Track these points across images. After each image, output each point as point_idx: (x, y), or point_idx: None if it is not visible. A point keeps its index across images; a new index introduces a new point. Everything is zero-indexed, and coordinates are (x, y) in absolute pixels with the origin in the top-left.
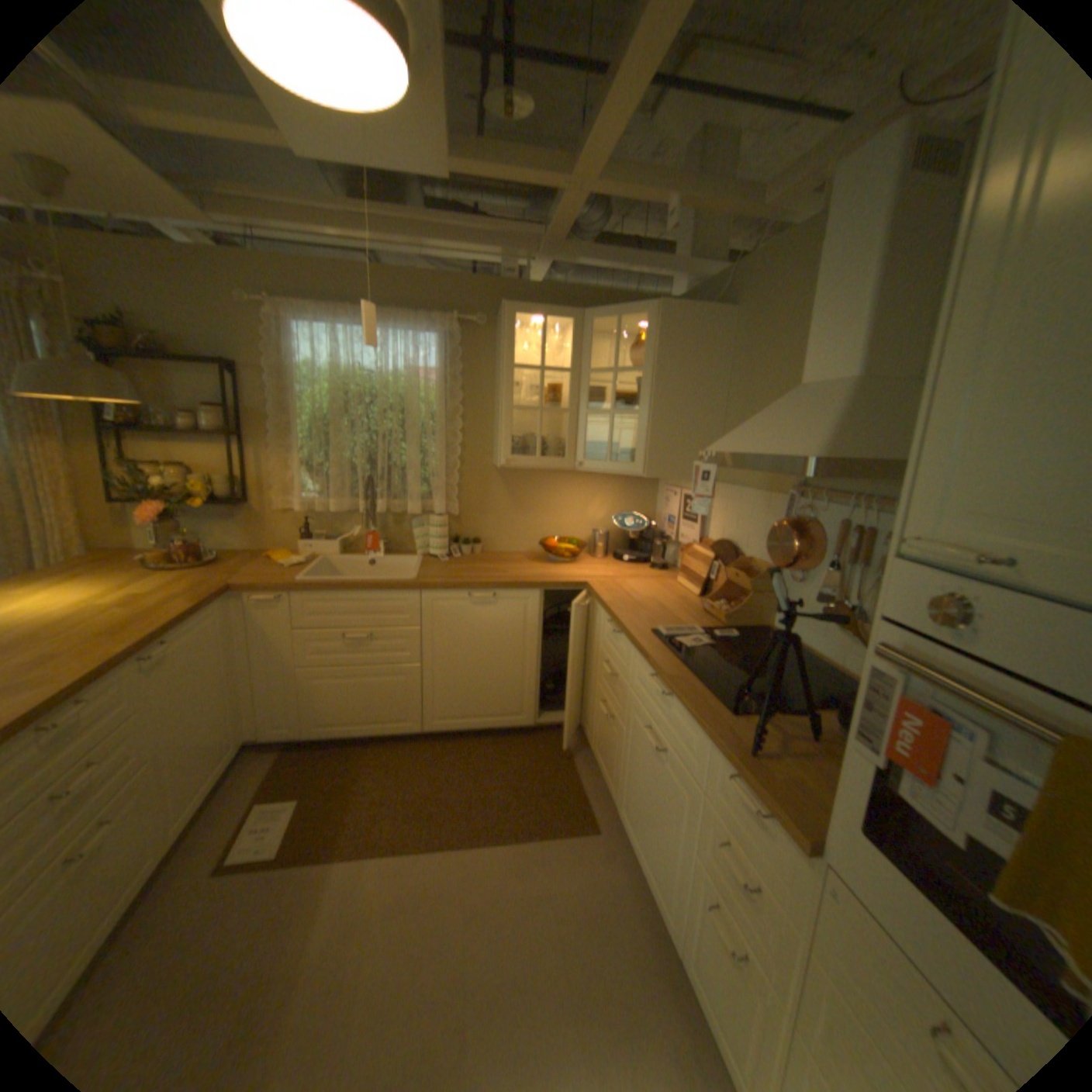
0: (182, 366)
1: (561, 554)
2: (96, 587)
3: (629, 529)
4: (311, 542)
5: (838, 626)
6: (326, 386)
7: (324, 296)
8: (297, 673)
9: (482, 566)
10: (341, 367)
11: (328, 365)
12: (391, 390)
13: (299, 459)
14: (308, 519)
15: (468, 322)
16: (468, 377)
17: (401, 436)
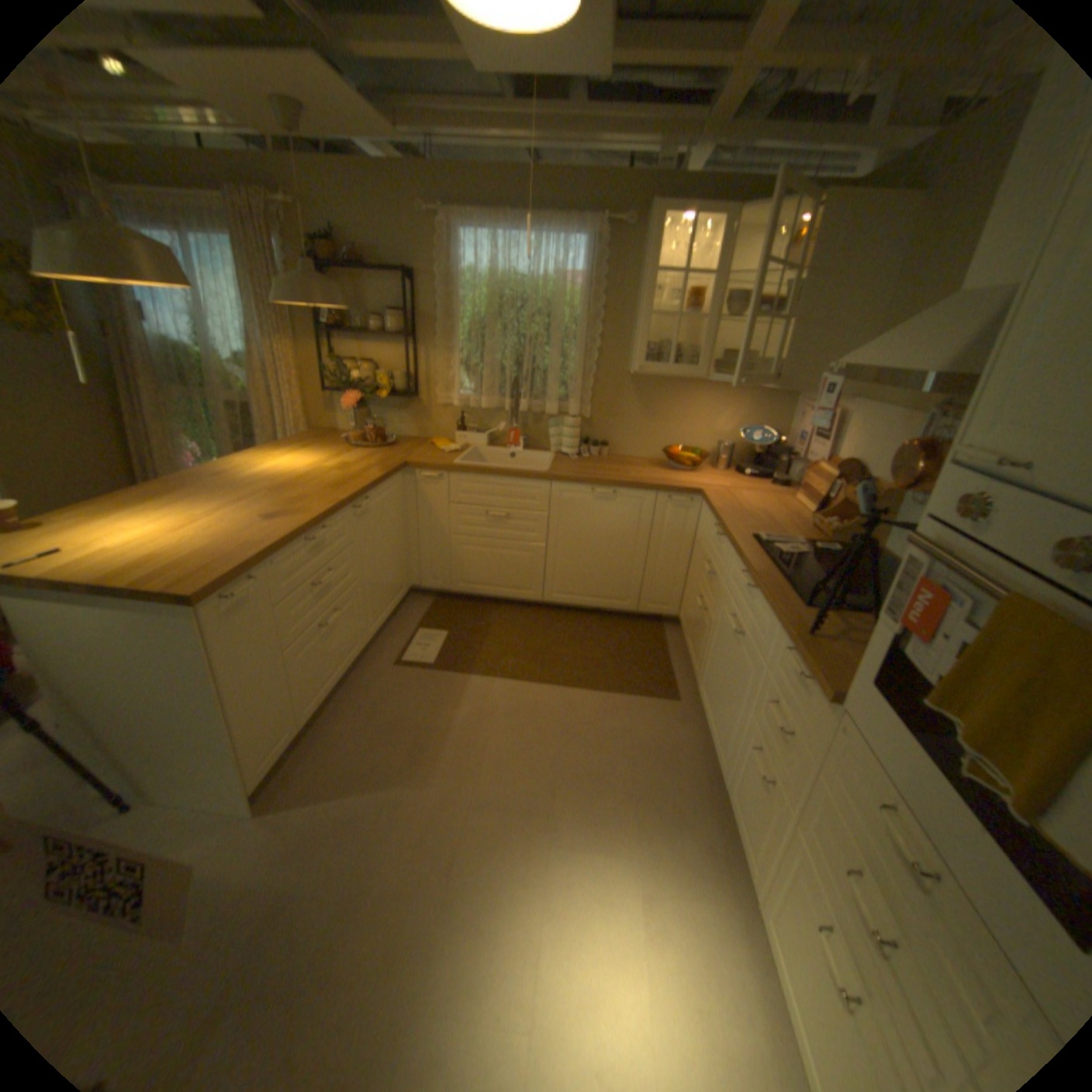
0: (373, 273)
1: (683, 462)
2: (320, 454)
3: (756, 443)
4: (465, 434)
5: None
6: (484, 290)
7: (488, 200)
8: (451, 538)
9: (607, 466)
10: (499, 271)
11: (488, 270)
12: (540, 294)
13: (459, 358)
14: (463, 413)
15: (619, 221)
16: (612, 280)
17: (546, 339)
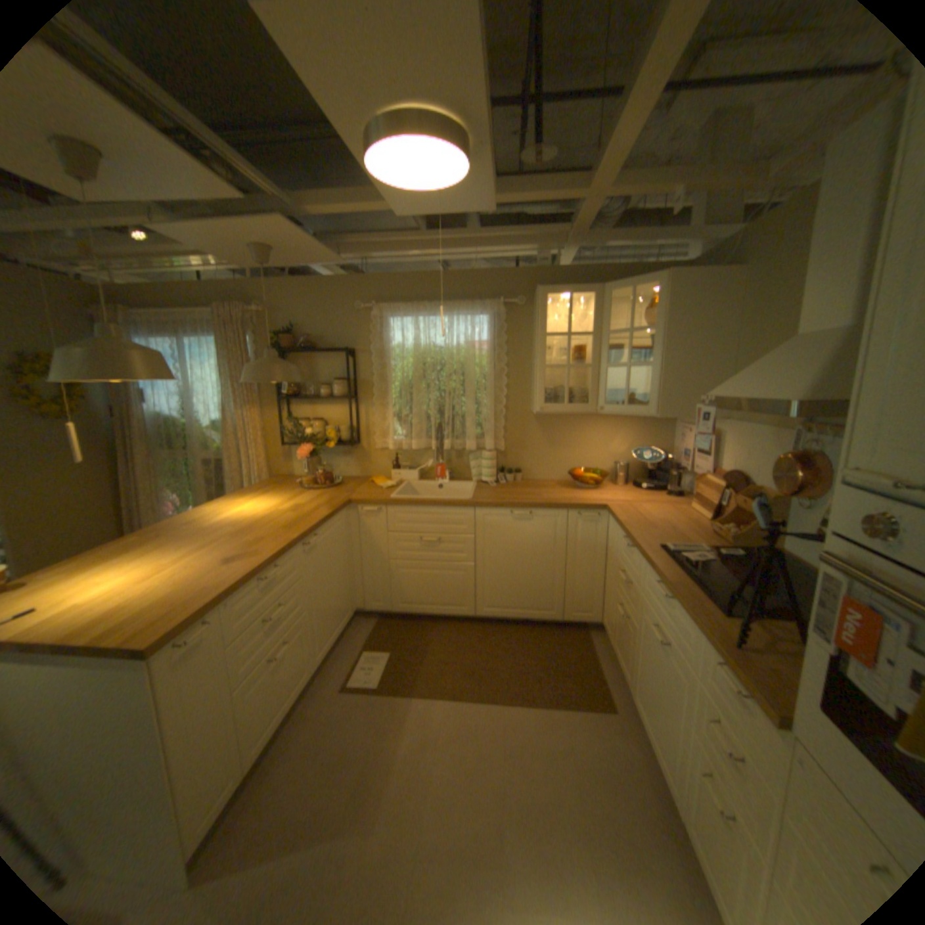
0: (323, 354)
1: (586, 482)
2: (276, 498)
3: (647, 461)
4: (399, 471)
5: None
6: (410, 360)
7: (410, 297)
8: (390, 563)
9: (521, 490)
10: (421, 345)
11: (412, 345)
12: (454, 359)
13: (392, 412)
14: (397, 455)
15: (511, 303)
16: (511, 344)
17: (461, 392)
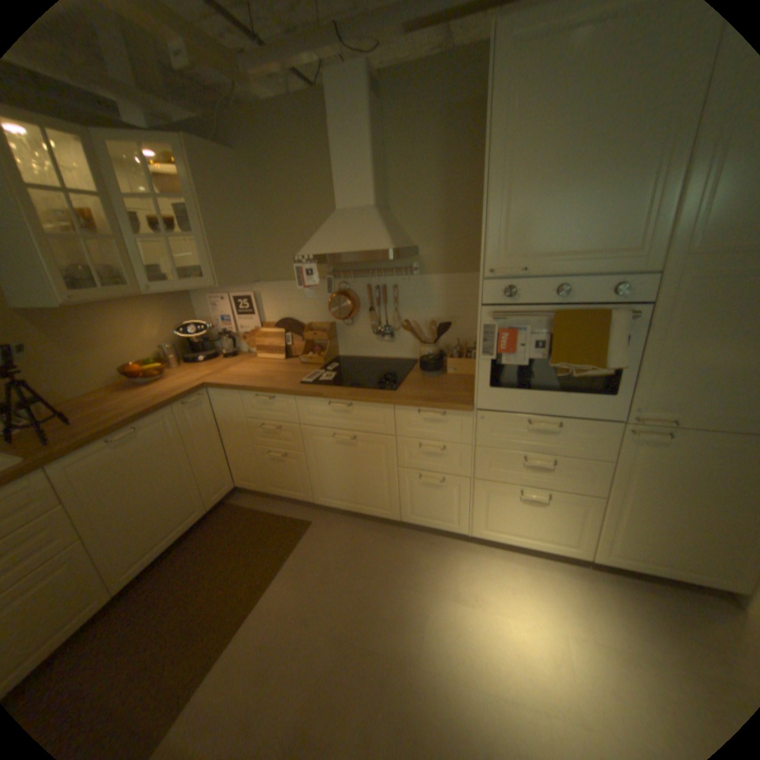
0: None
1: (151, 373)
2: None
3: (194, 335)
4: None
5: (377, 337)
6: None
7: None
8: None
9: (78, 416)
10: None
11: None
12: None
13: None
14: None
15: None
16: None
17: None
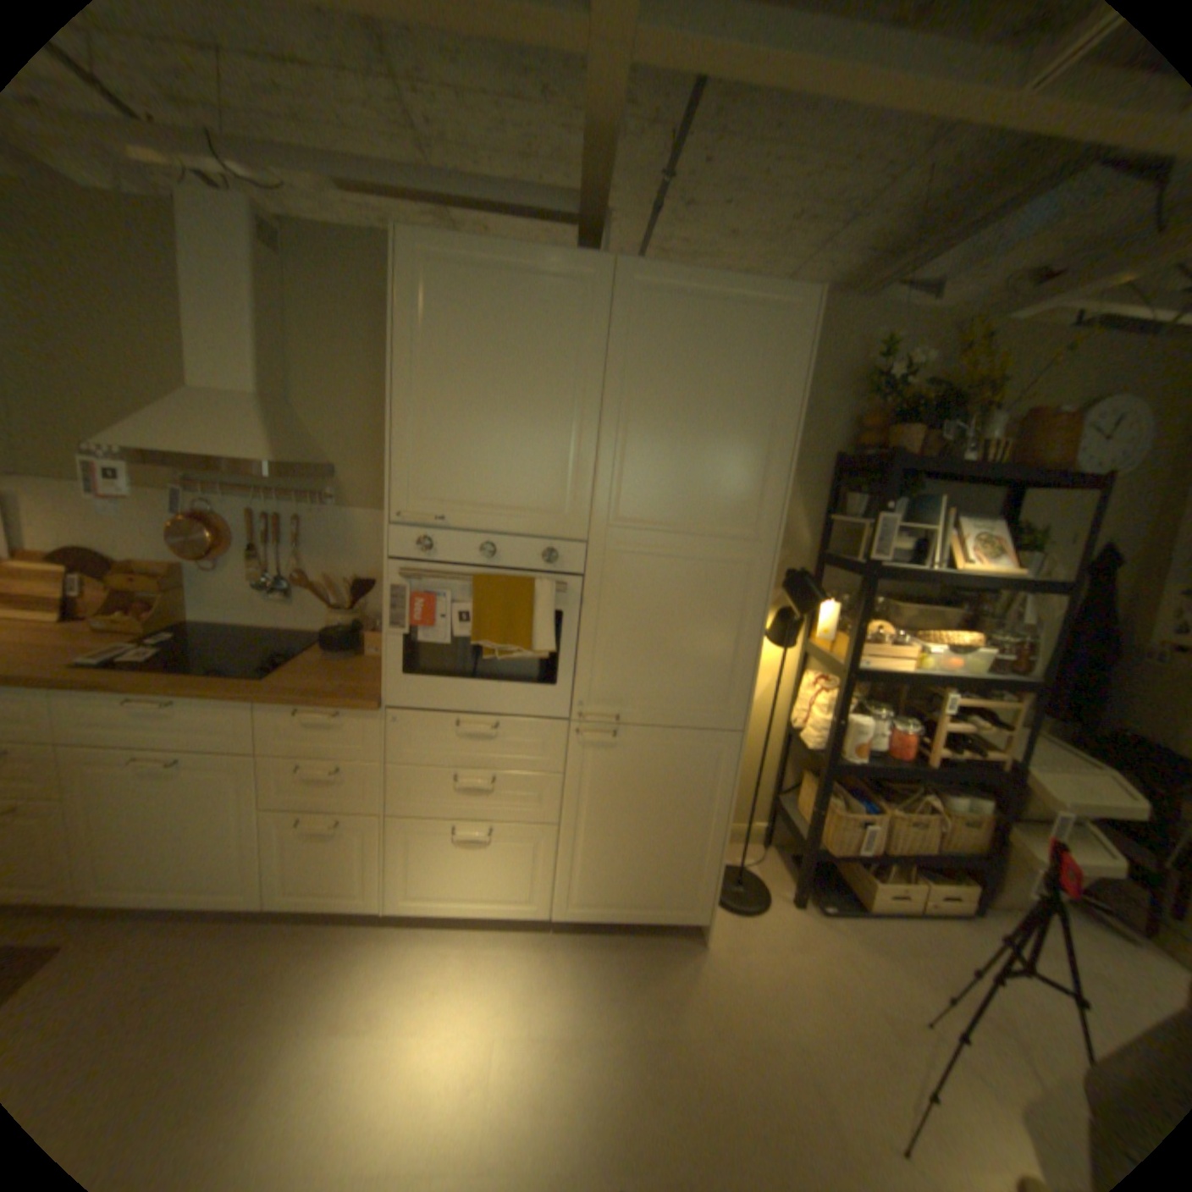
0: None
1: None
2: None
3: None
4: None
5: (262, 596)
6: None
7: None
8: None
9: None
10: None
11: None
12: None
13: None
14: None
15: None
16: None
17: None
